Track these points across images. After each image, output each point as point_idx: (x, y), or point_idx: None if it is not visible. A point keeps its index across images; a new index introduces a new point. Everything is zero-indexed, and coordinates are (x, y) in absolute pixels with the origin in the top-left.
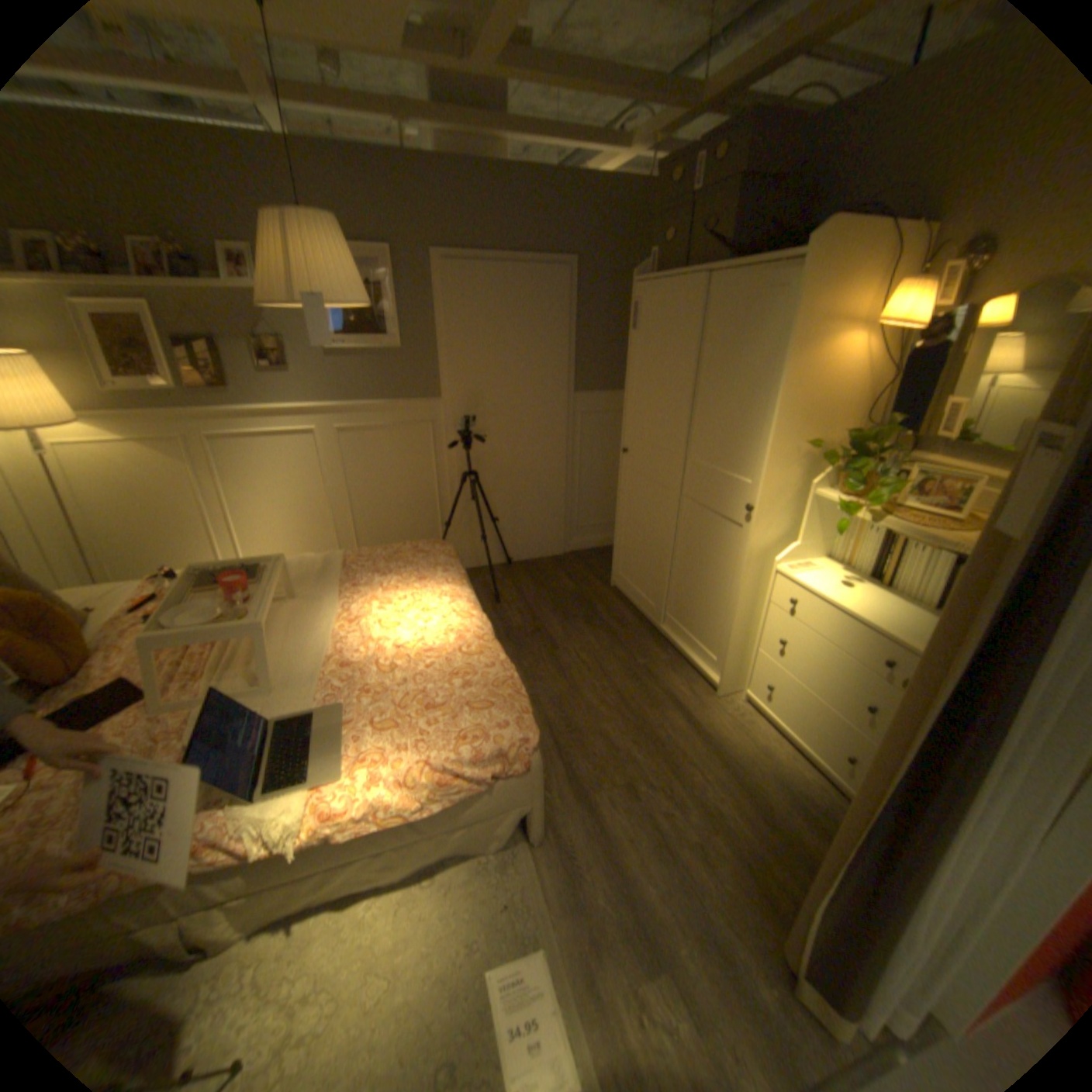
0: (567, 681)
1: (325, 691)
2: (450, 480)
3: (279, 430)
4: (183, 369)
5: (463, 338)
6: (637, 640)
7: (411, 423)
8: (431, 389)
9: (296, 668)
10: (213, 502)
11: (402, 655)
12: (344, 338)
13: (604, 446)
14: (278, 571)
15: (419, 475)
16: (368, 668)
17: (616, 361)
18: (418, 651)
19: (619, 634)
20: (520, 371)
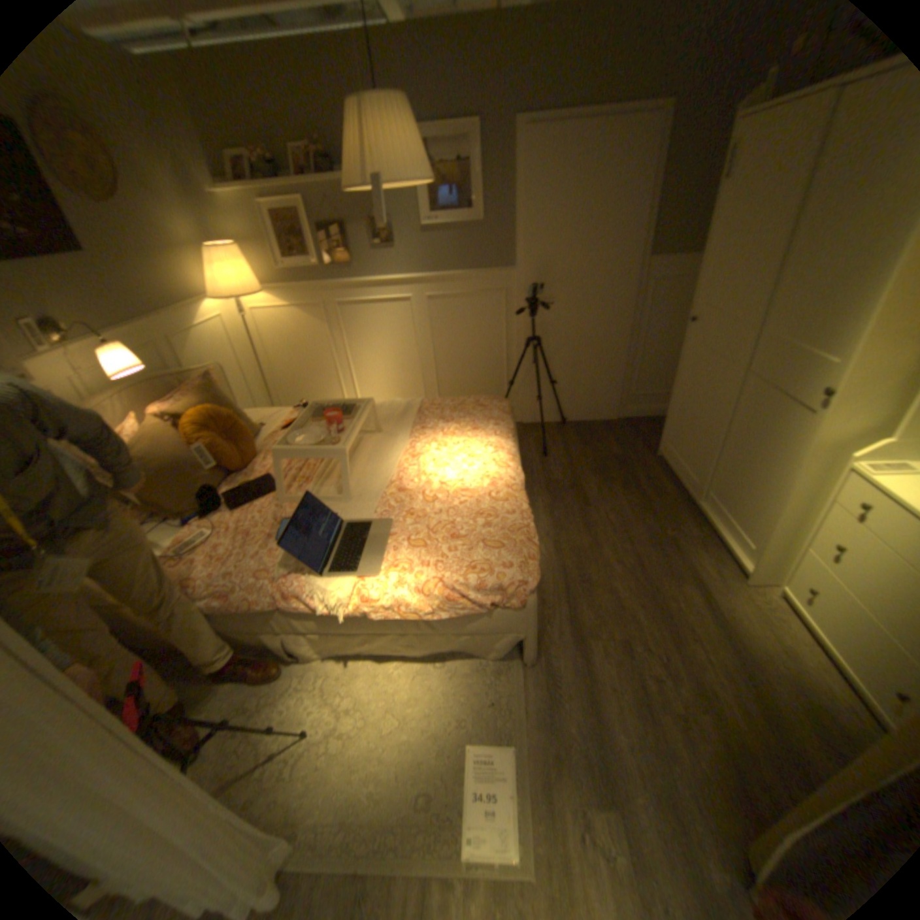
0: (590, 537)
1: (383, 508)
2: (516, 344)
3: (385, 298)
4: (323, 250)
5: (540, 206)
6: (672, 512)
7: (487, 291)
8: (506, 259)
9: (368, 486)
10: (341, 354)
11: (443, 491)
12: (436, 215)
13: (677, 313)
14: (366, 411)
15: (490, 338)
16: (416, 496)
17: (705, 218)
18: (456, 490)
19: (654, 503)
20: (594, 236)
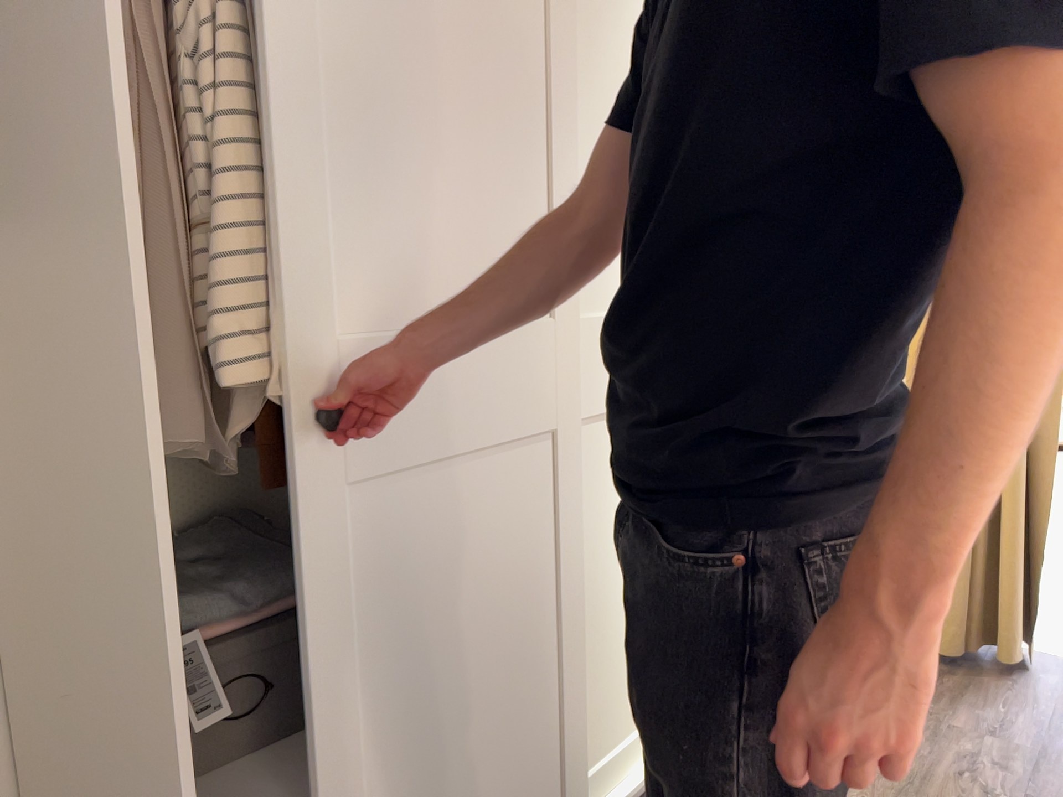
0: None
1: None
2: None
3: None
4: None
5: None
6: None
7: None
8: None
9: None
10: None
11: None
12: None
13: None
14: None
15: None
16: None
17: None
18: None
19: None
20: None
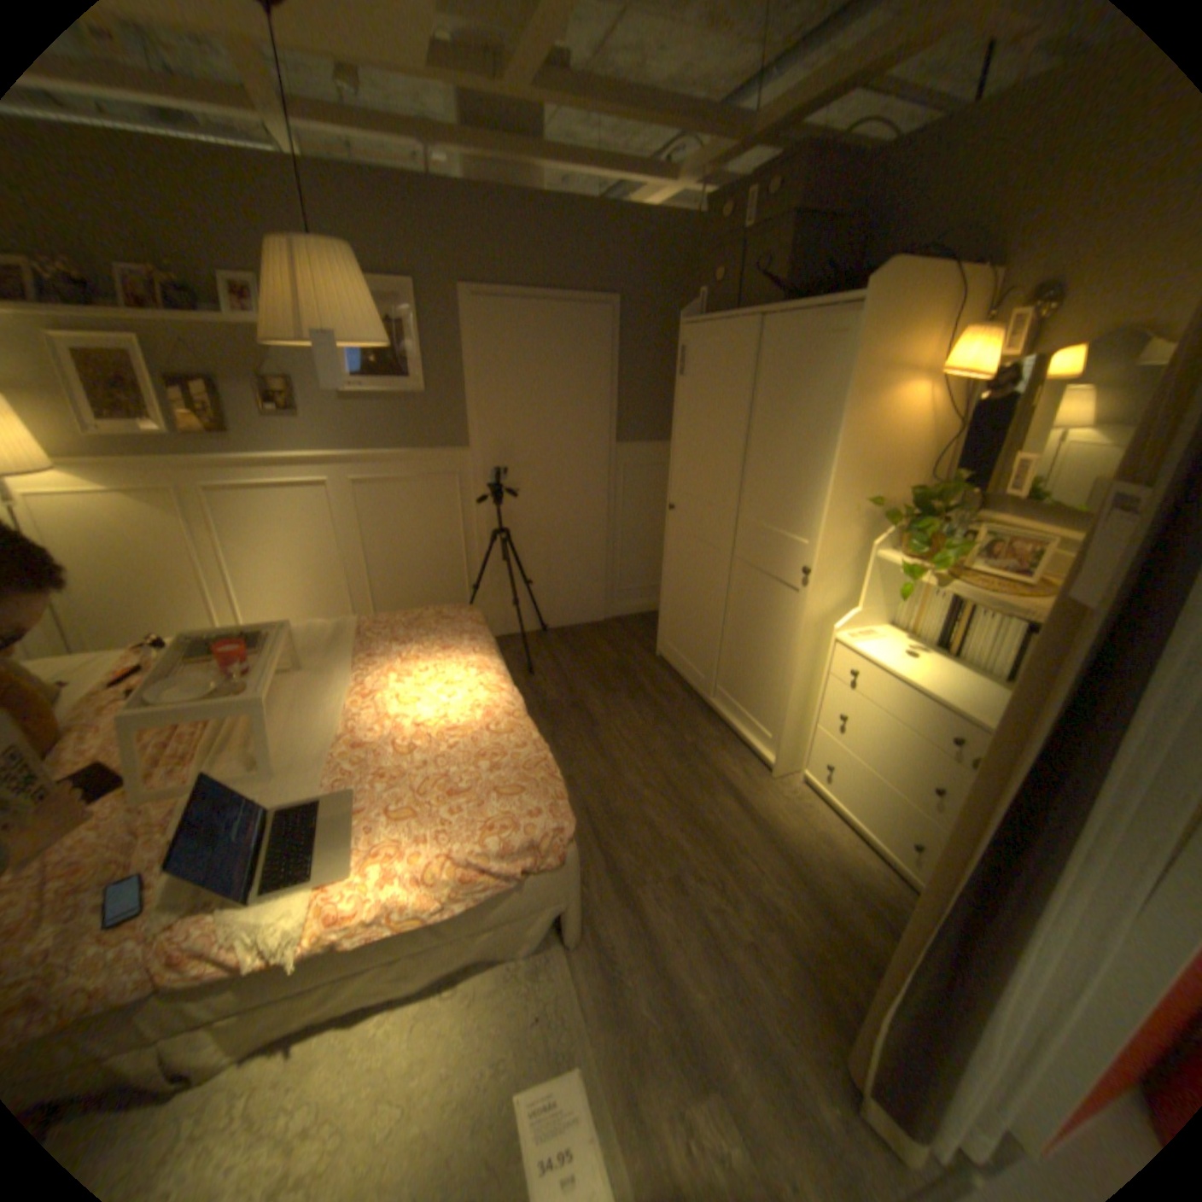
0: (607, 762)
1: (333, 776)
2: (478, 538)
3: (286, 481)
4: (178, 412)
5: (494, 382)
6: (684, 715)
7: (435, 474)
8: (458, 438)
9: (300, 749)
10: (210, 561)
11: (422, 735)
12: (361, 380)
13: (649, 502)
14: (282, 639)
15: (444, 533)
16: (382, 749)
17: (661, 409)
18: (440, 730)
19: (665, 709)
20: (557, 419)
